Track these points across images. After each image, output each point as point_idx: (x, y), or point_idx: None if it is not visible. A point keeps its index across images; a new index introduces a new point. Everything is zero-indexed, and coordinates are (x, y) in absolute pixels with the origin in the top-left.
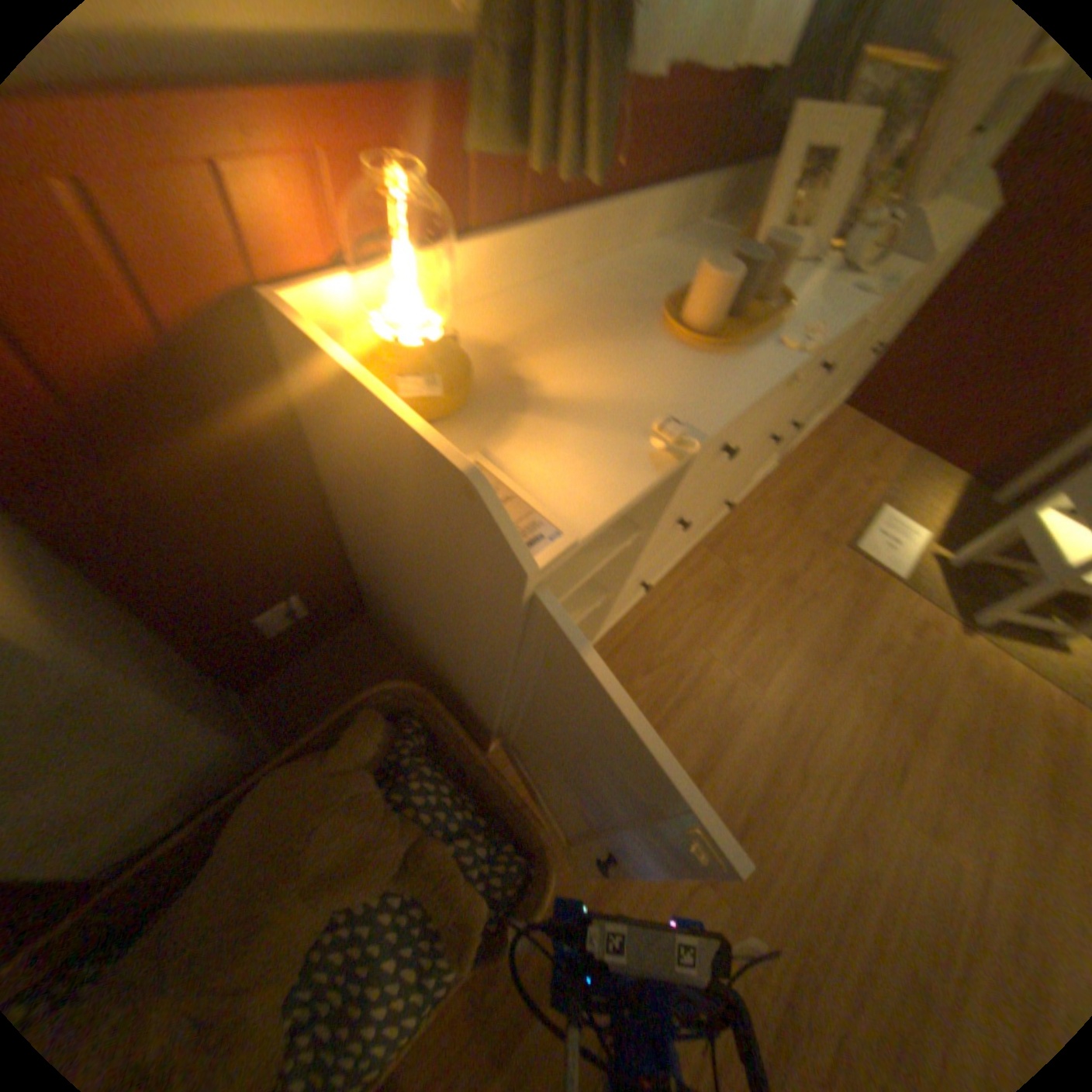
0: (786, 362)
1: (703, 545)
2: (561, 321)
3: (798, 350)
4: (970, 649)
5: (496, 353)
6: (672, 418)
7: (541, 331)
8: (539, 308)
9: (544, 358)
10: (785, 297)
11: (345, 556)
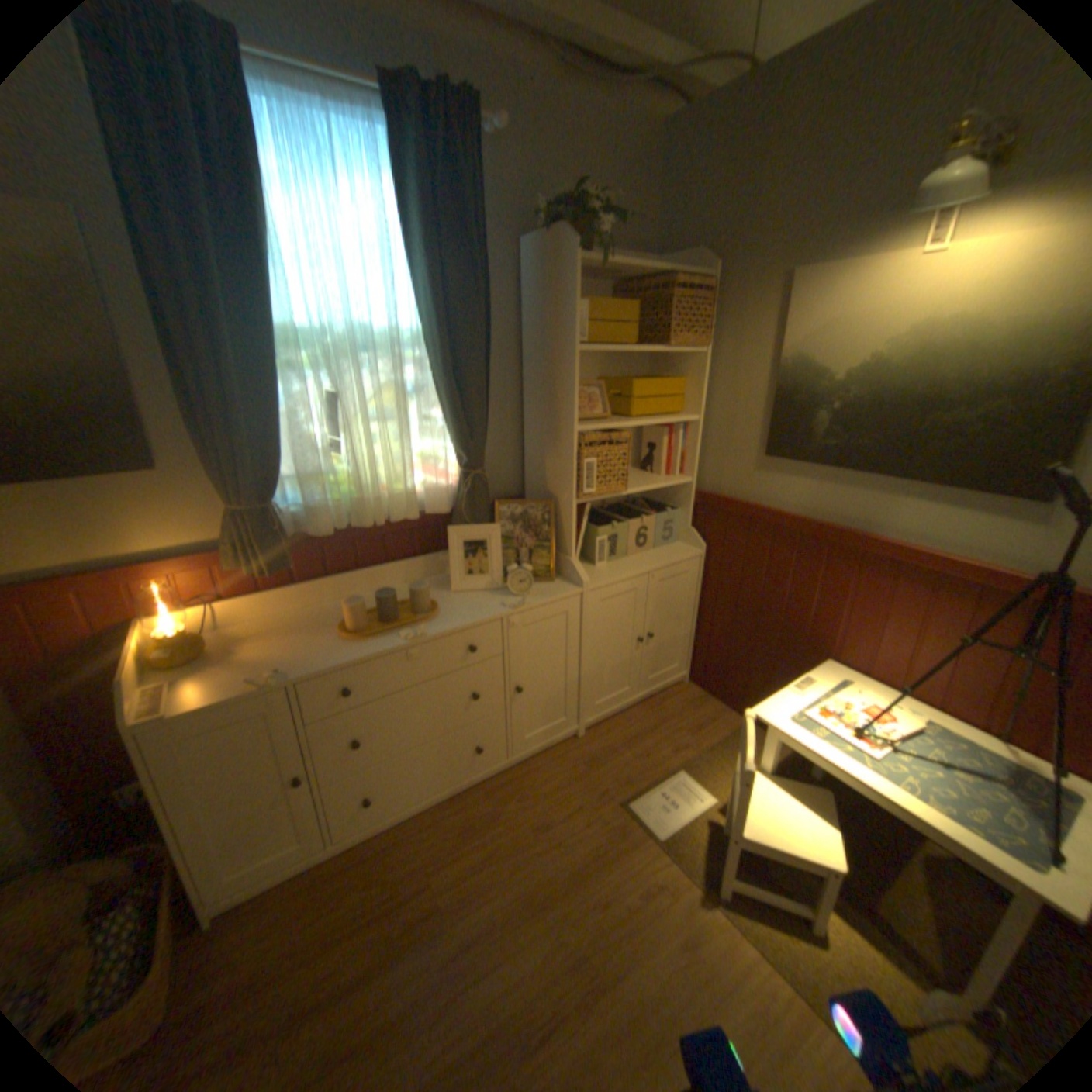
0: (393, 647)
1: (483, 792)
2: (287, 629)
3: (405, 641)
4: (702, 925)
5: (235, 643)
6: (274, 672)
7: (270, 633)
8: (285, 622)
9: (255, 645)
10: (442, 612)
11: None
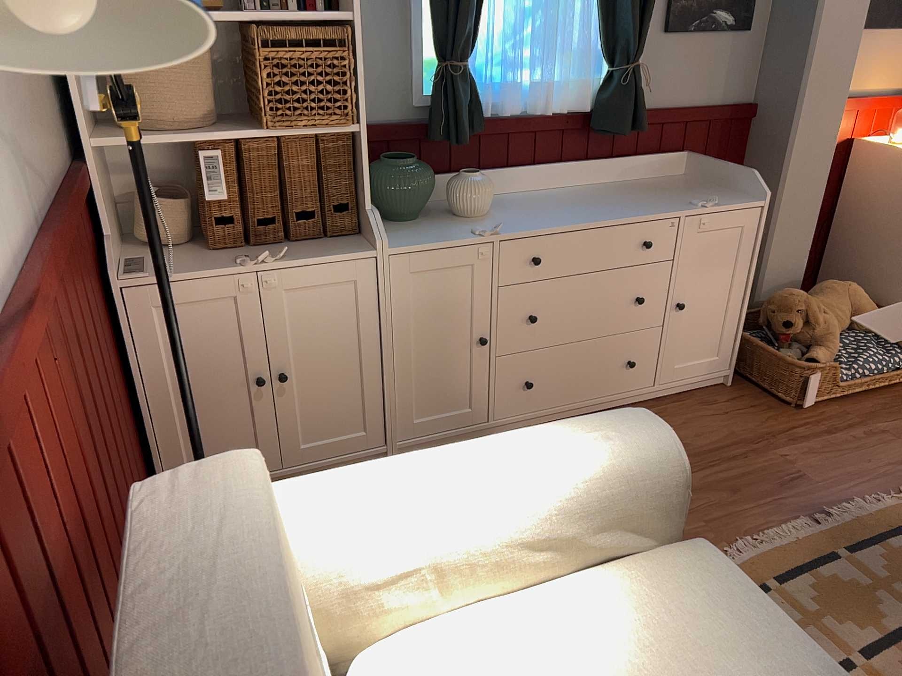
0: None
1: None
2: None
3: None
4: None
5: None
6: None
7: None
8: None
9: None
10: None
11: (823, 258)
